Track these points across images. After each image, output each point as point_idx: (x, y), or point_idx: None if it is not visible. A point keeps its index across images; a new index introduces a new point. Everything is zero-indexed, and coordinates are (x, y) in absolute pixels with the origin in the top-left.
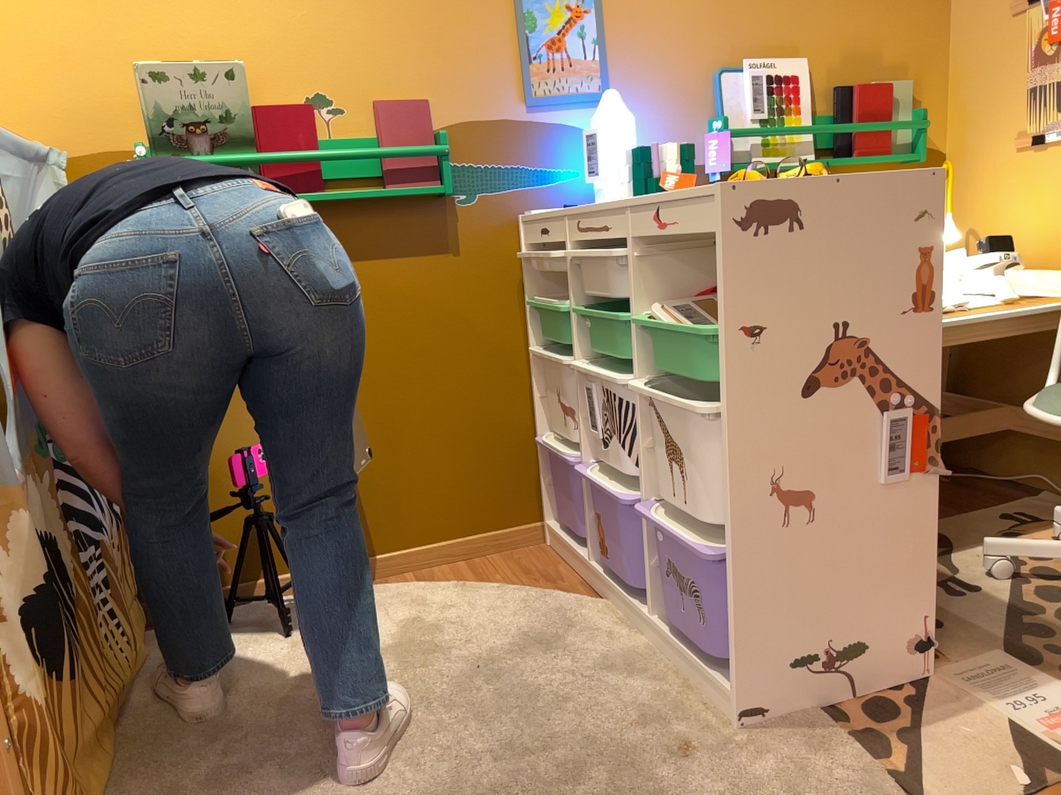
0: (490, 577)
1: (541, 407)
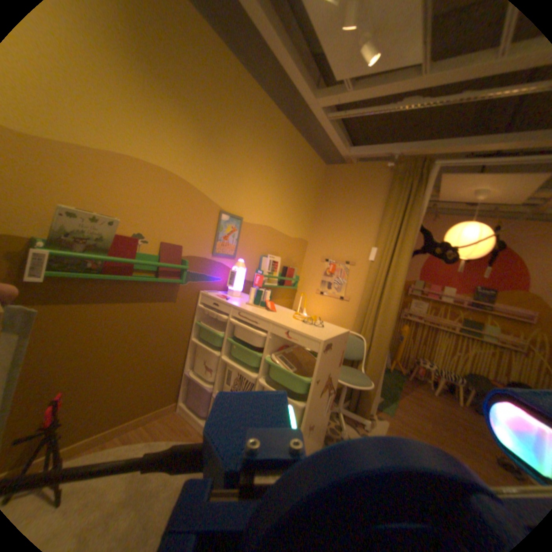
0: (160, 437)
1: (189, 361)
